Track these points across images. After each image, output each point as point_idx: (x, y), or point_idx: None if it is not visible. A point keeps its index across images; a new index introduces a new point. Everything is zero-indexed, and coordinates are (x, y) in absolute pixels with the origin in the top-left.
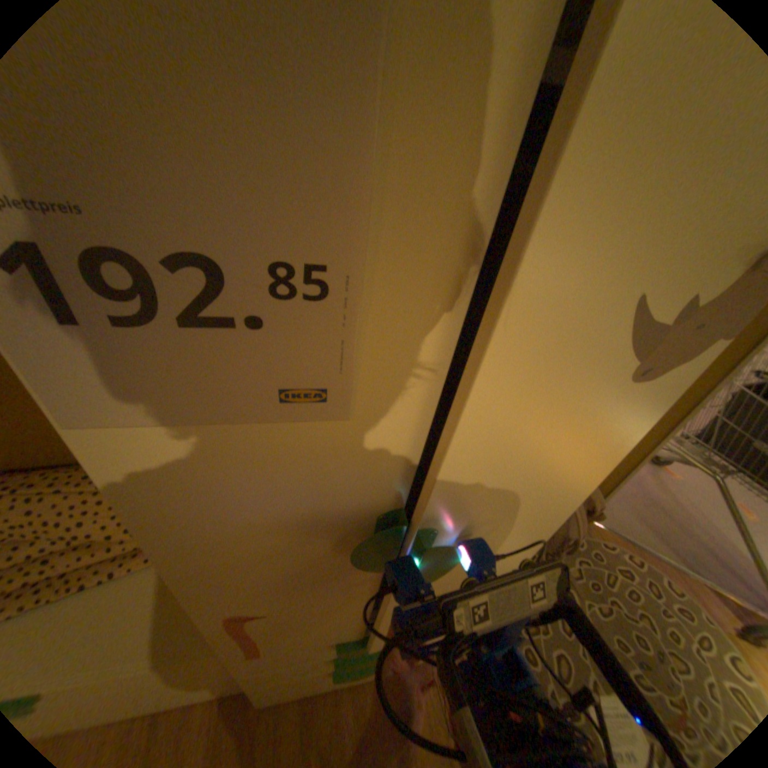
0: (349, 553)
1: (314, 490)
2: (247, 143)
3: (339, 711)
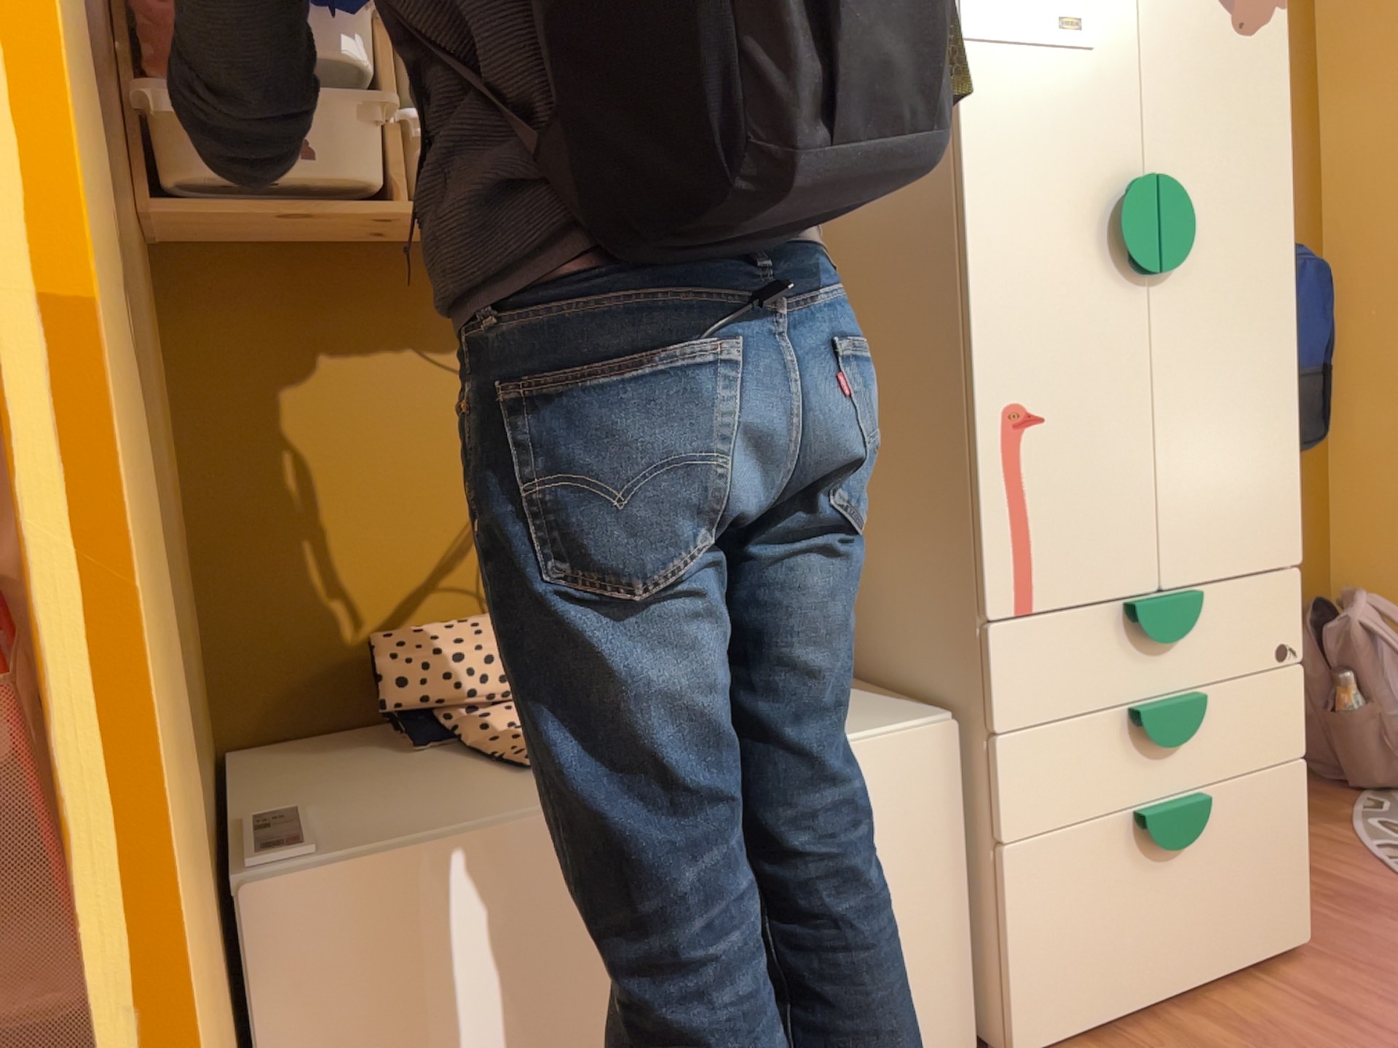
0: (1116, 251)
1: (1080, 137)
2: None
3: (1189, 1030)
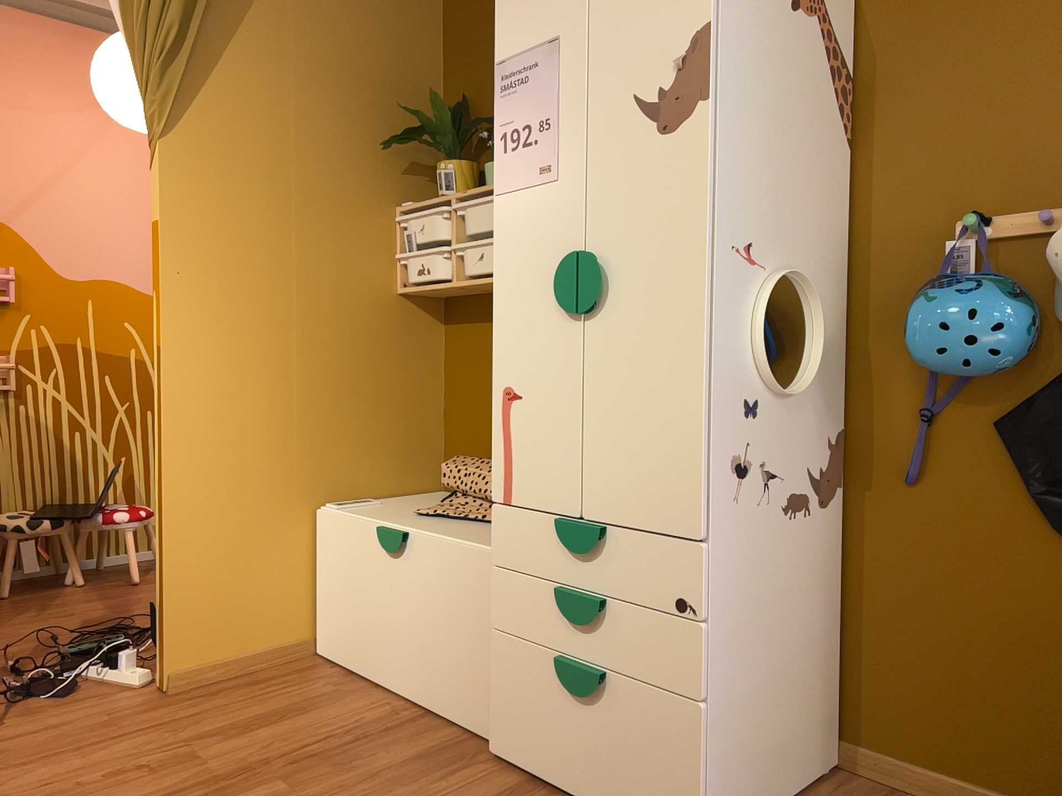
0: (559, 299)
1: (547, 233)
2: (537, 99)
3: None
